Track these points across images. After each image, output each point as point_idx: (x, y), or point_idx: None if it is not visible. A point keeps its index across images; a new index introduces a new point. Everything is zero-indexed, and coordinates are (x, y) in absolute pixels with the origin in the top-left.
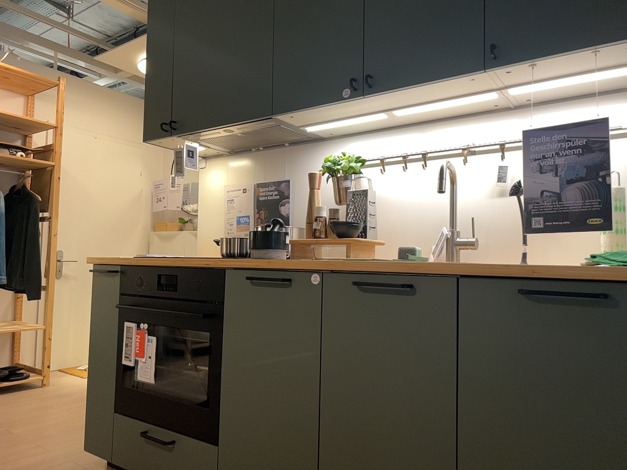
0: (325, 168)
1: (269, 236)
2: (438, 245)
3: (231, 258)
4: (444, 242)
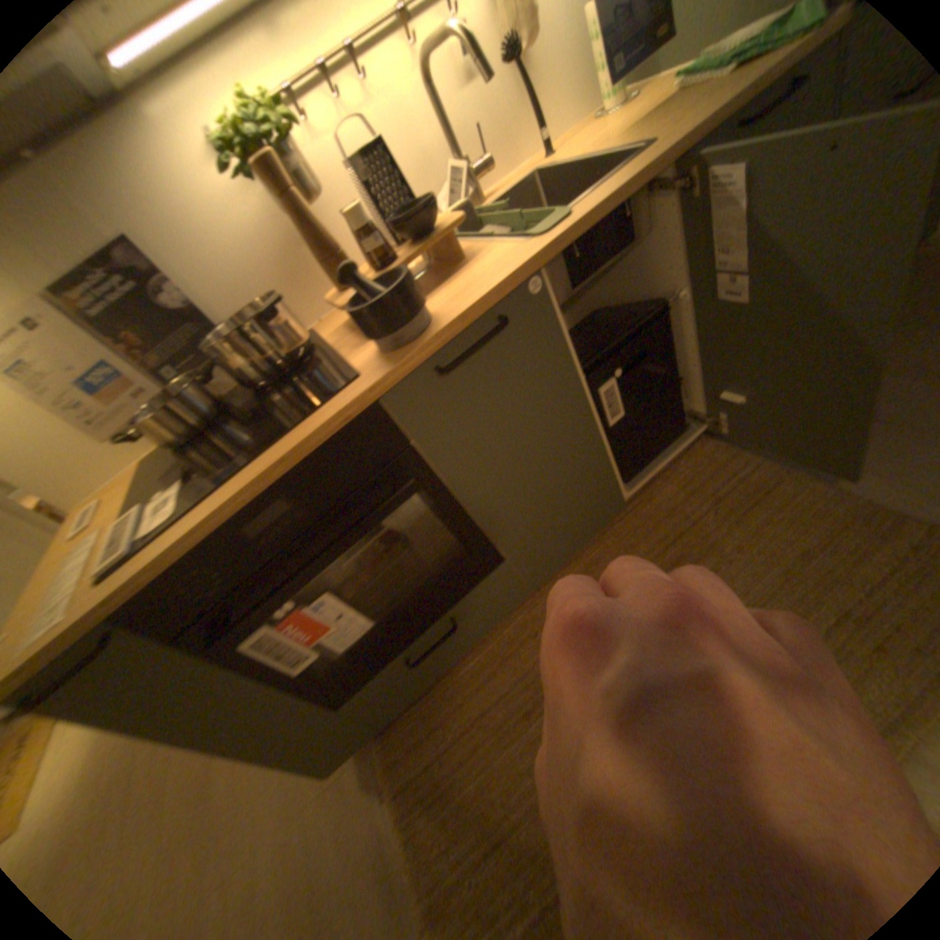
0: (236, 142)
1: (404, 287)
2: (453, 188)
3: (350, 381)
4: (464, 179)
